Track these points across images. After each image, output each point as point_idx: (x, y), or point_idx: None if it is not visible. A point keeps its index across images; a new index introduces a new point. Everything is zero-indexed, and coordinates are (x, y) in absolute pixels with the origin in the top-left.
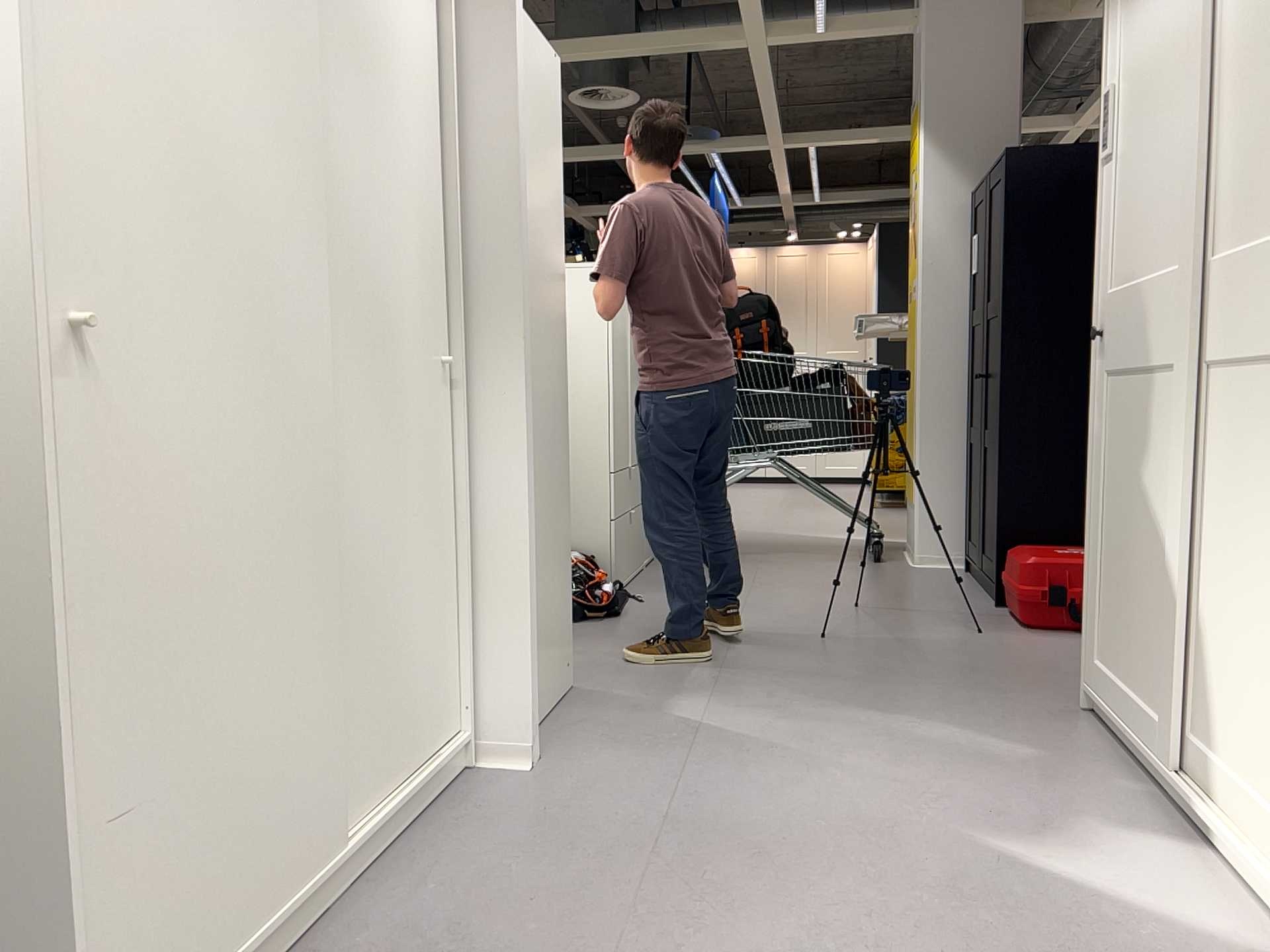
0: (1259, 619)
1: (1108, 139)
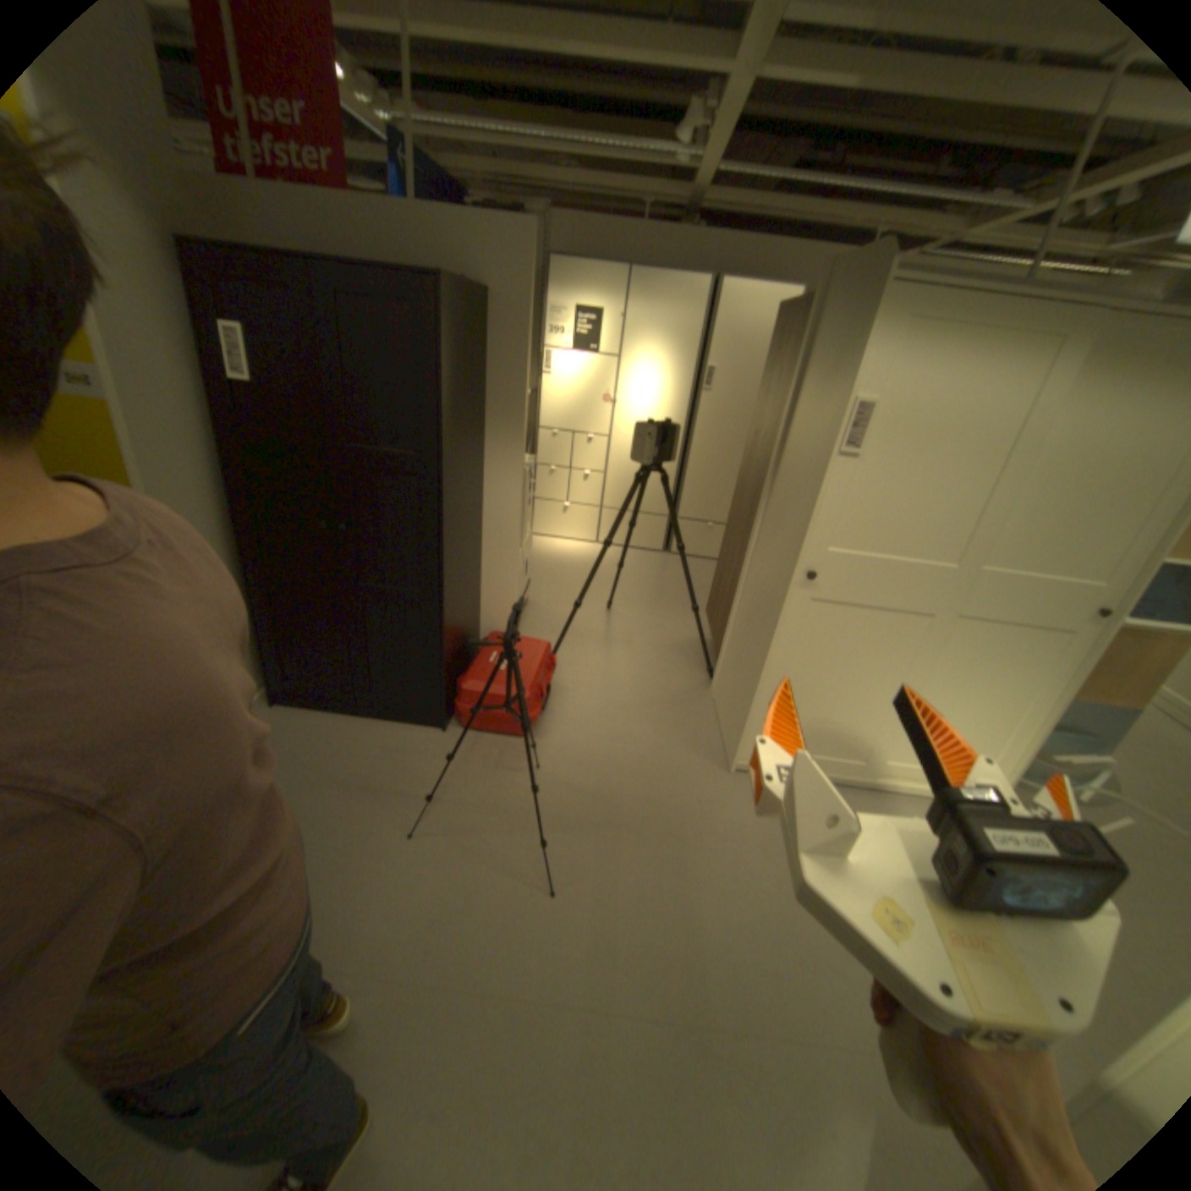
0: (981, 718)
1: (866, 441)
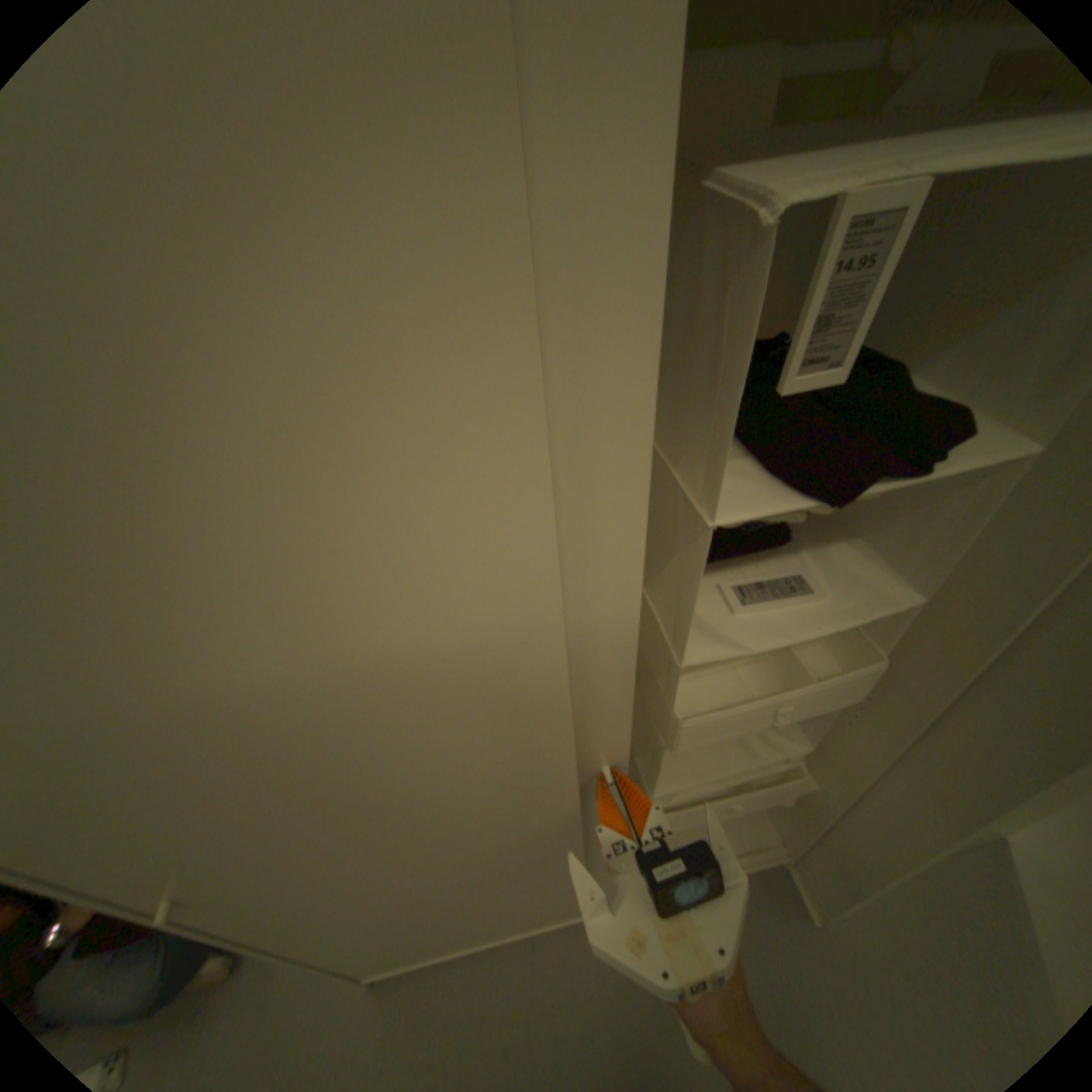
0: None
1: None
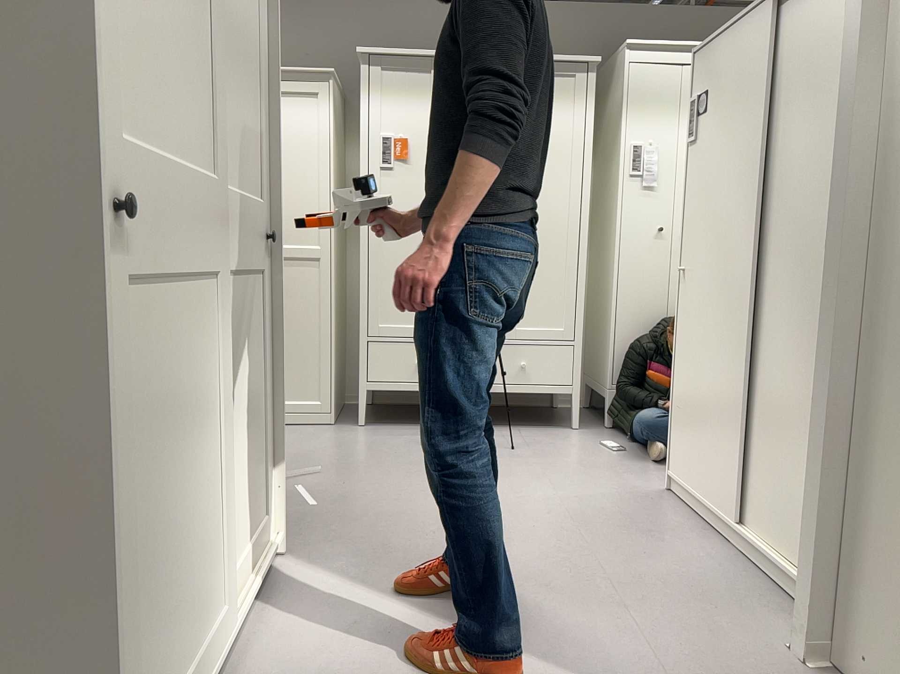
0: (247, 436)
1: None
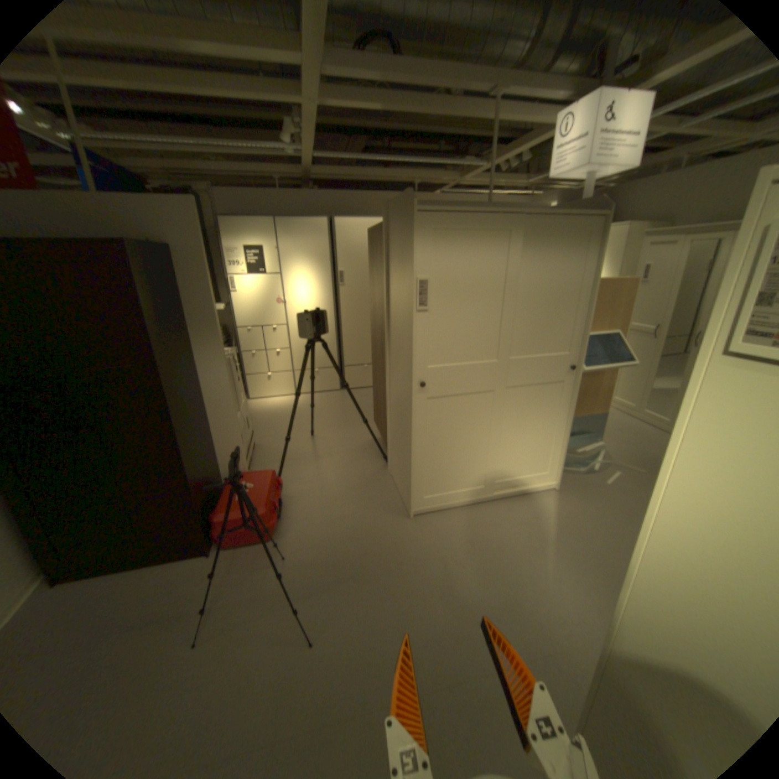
0: (534, 441)
1: (429, 301)
